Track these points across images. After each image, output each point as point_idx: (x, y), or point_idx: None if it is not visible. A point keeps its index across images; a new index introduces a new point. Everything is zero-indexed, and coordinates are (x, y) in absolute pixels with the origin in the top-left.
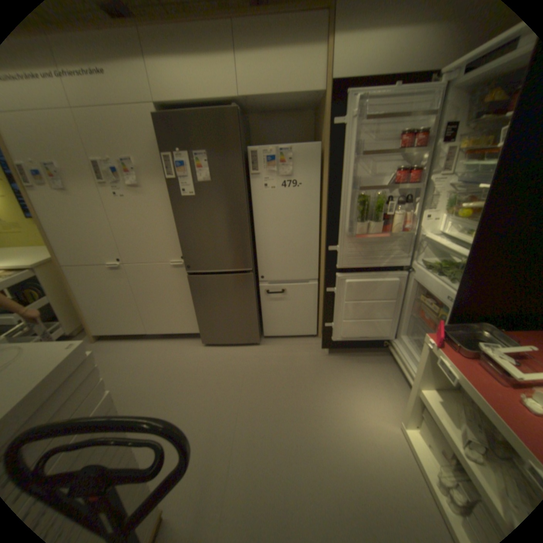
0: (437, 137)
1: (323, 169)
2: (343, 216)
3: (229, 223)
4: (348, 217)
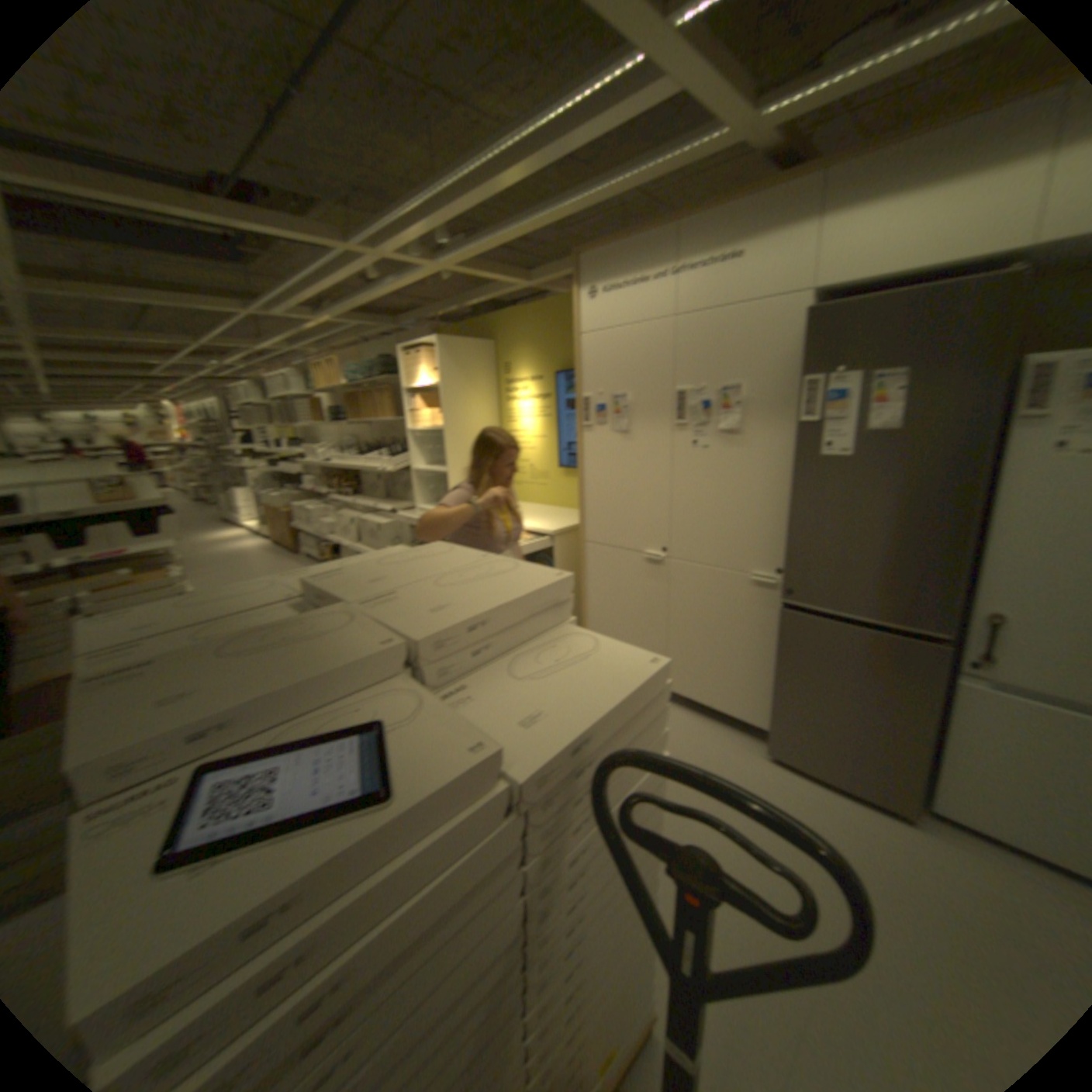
0: None
1: None
2: None
3: (919, 521)
4: None
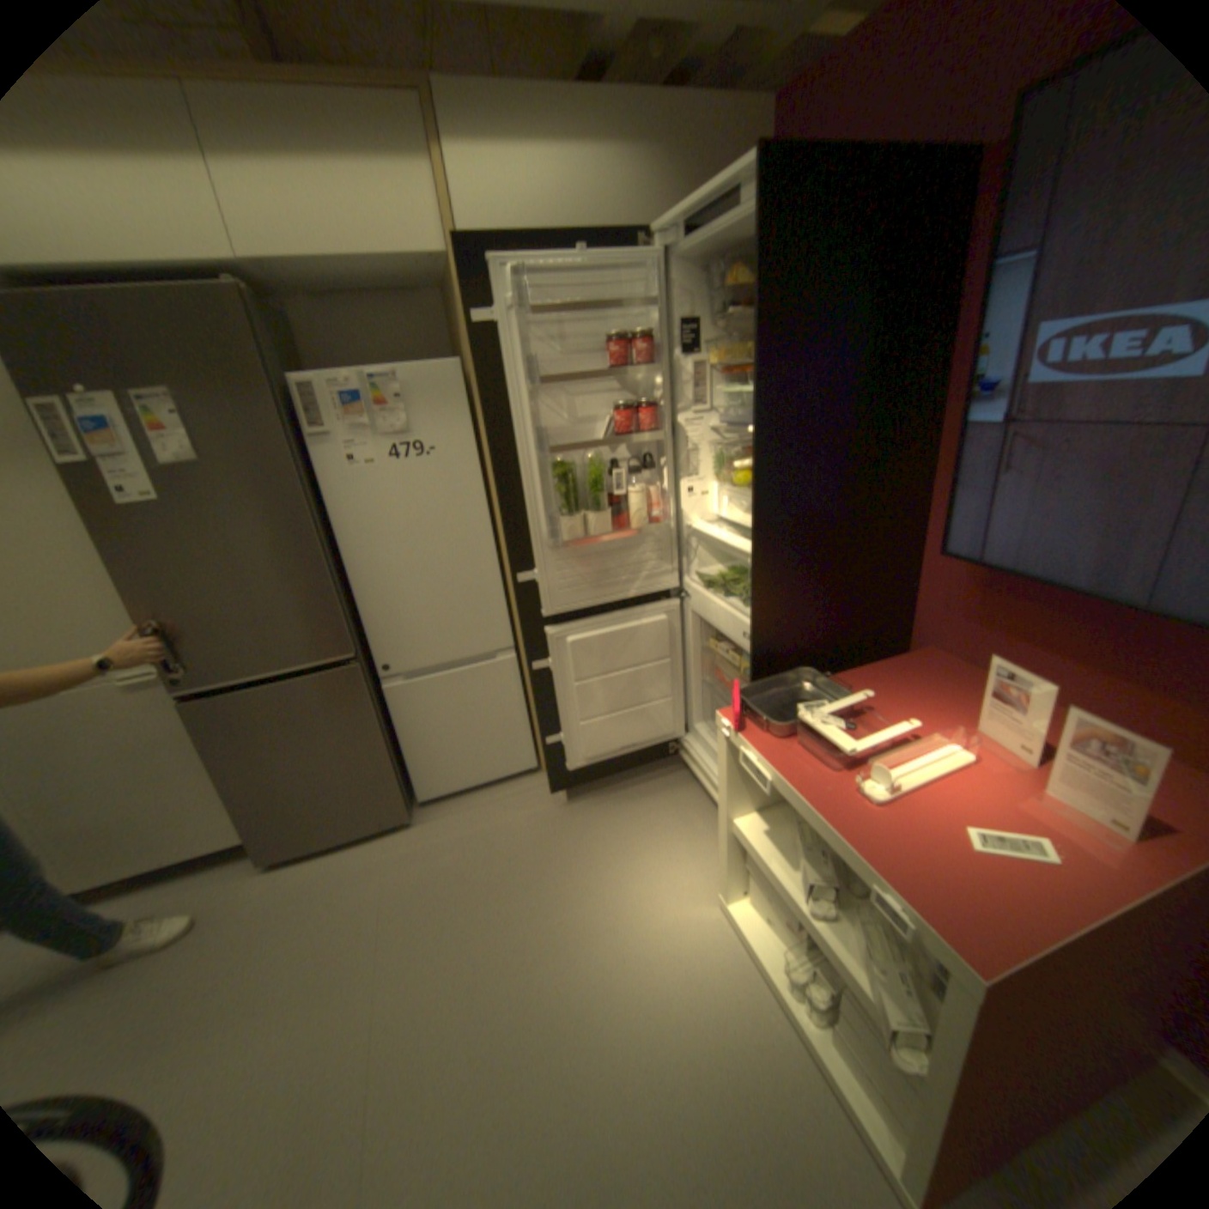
0: (669, 344)
1: (476, 413)
2: (532, 508)
3: (269, 554)
4: (541, 508)
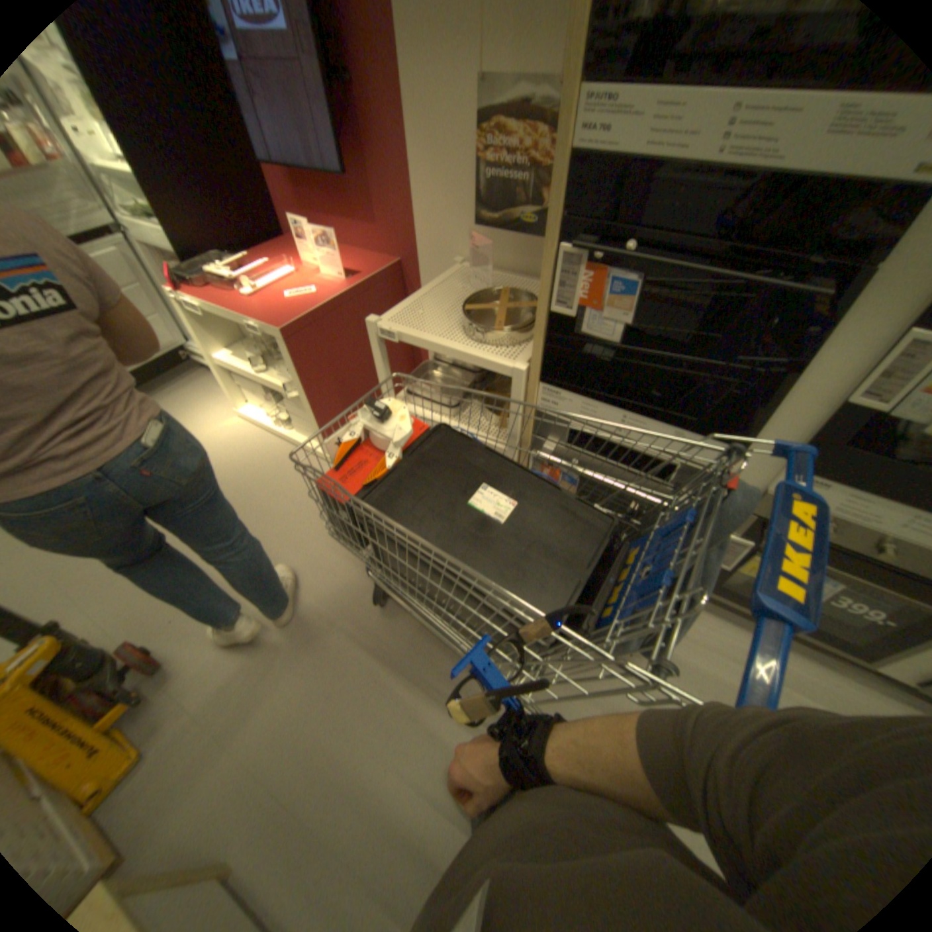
0: None
1: None
2: None
3: None
4: None
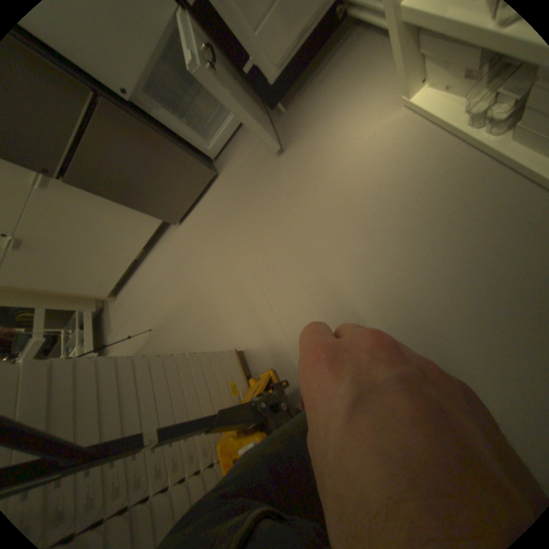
0: None
1: None
2: None
3: None
4: None
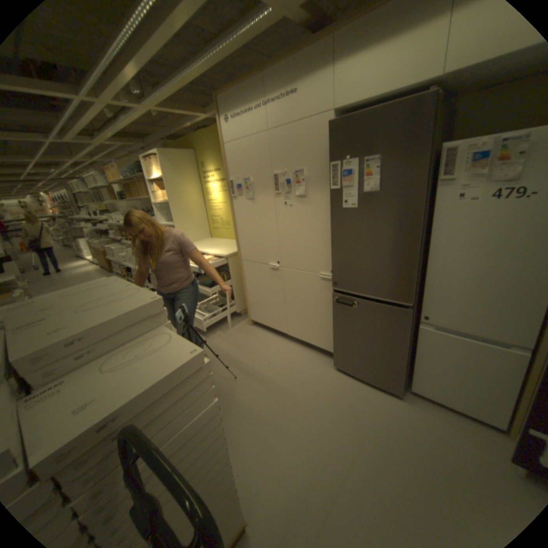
0: None
1: None
2: None
3: (393, 242)
4: None
